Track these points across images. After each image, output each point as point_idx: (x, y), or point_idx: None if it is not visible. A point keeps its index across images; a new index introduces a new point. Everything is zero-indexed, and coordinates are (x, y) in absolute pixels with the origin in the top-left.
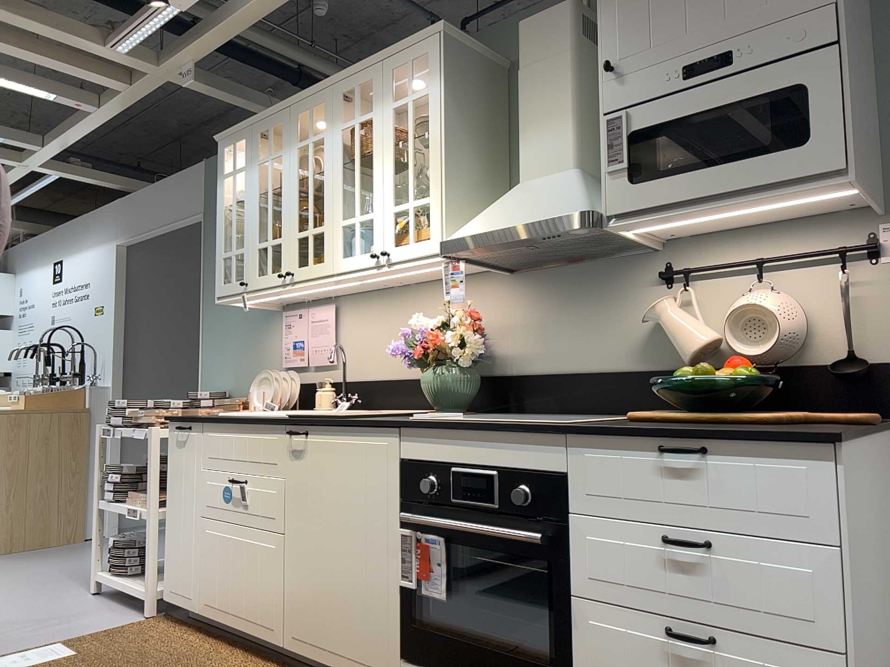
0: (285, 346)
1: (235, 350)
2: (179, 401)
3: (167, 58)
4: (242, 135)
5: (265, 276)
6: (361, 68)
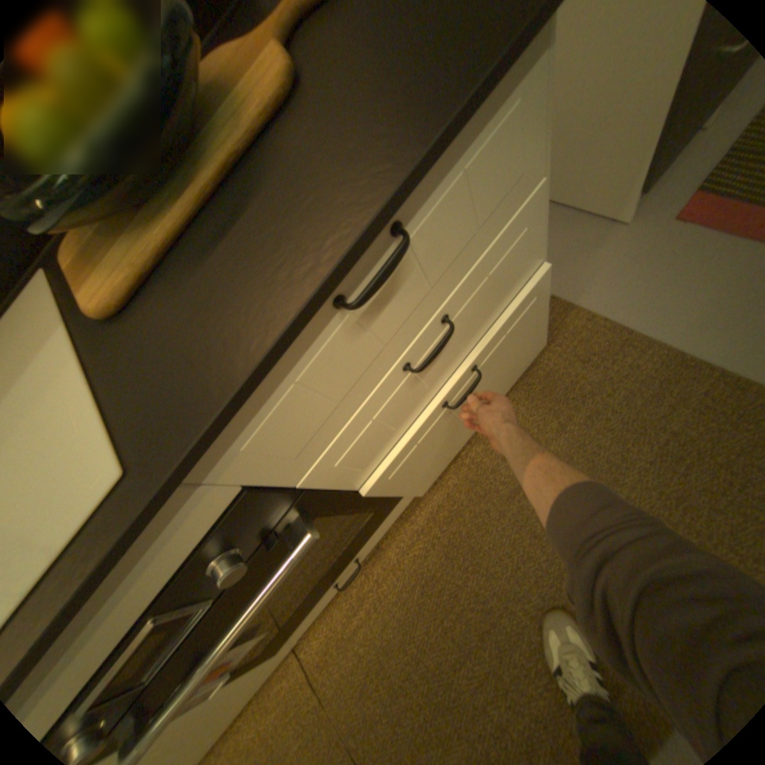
0: None
1: None
2: None
3: None
4: None
5: None
6: None
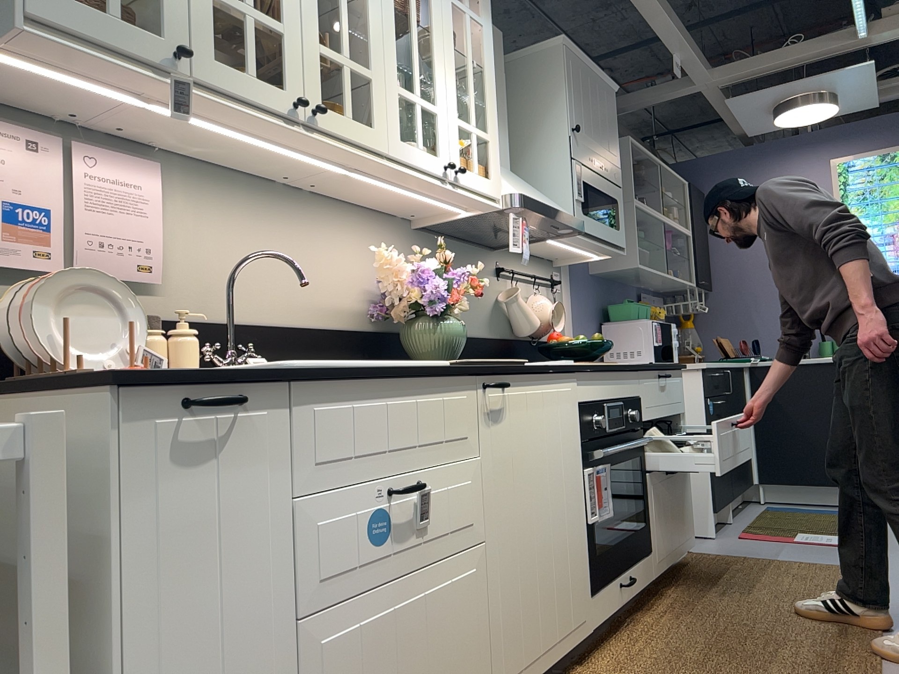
0: None
1: None
2: None
3: None
4: None
5: (239, 73)
6: None
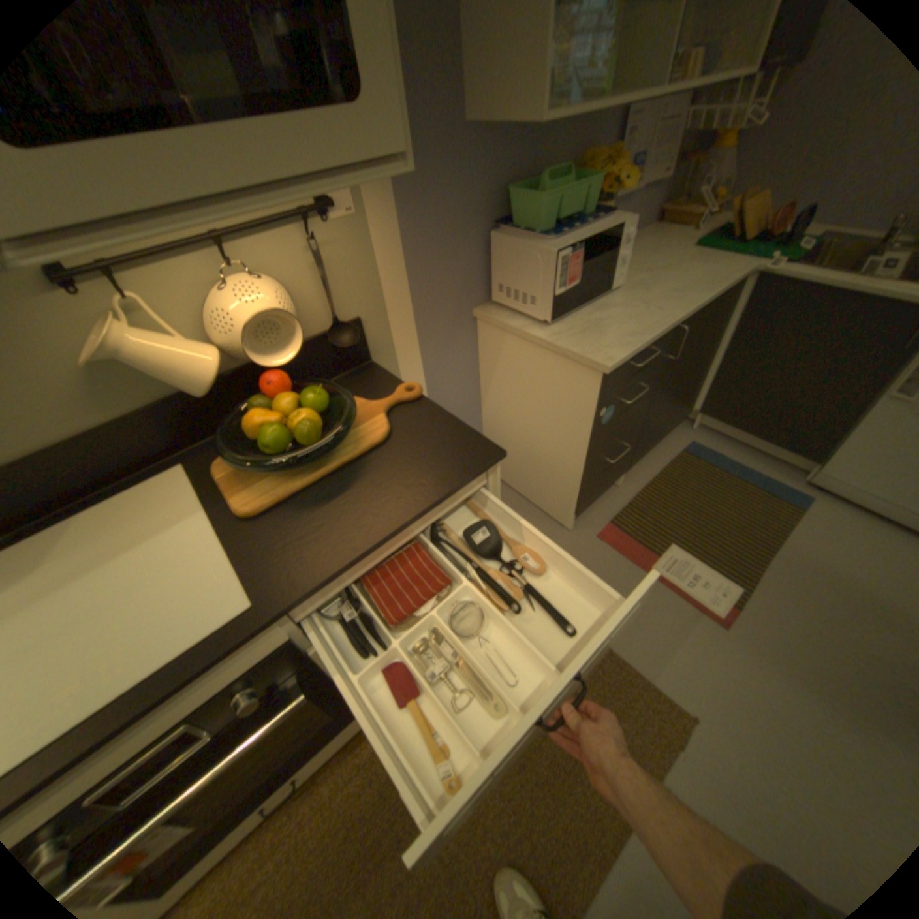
0: None
1: None
2: None
3: None
4: None
5: None
6: None
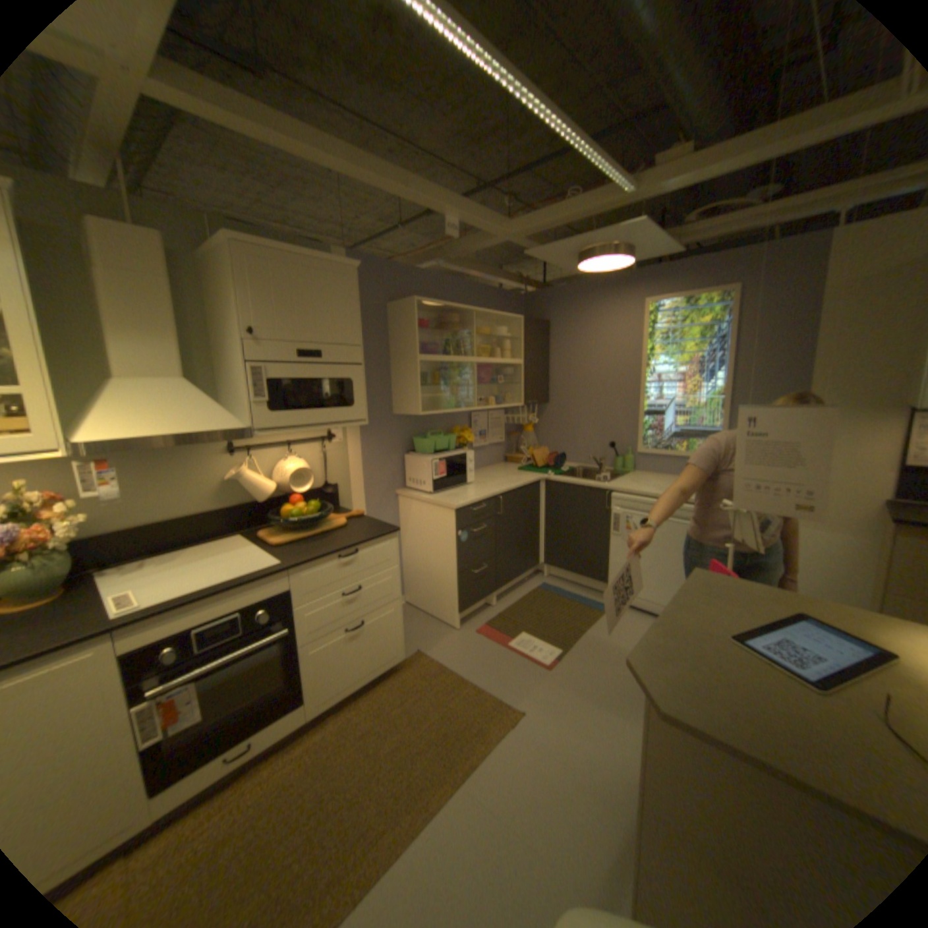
0: None
1: None
2: None
3: None
4: None
5: None
6: None
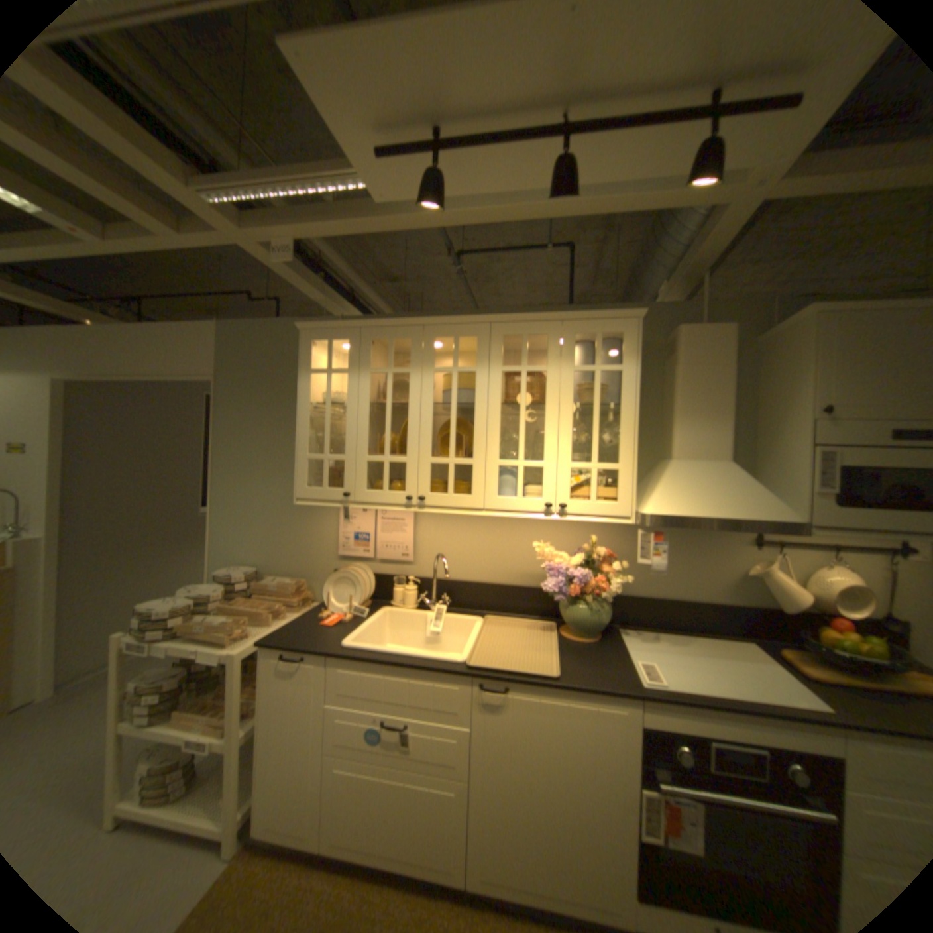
0: (345, 536)
1: (264, 528)
2: (210, 591)
3: (253, 219)
4: (342, 333)
5: (379, 492)
6: (536, 318)
